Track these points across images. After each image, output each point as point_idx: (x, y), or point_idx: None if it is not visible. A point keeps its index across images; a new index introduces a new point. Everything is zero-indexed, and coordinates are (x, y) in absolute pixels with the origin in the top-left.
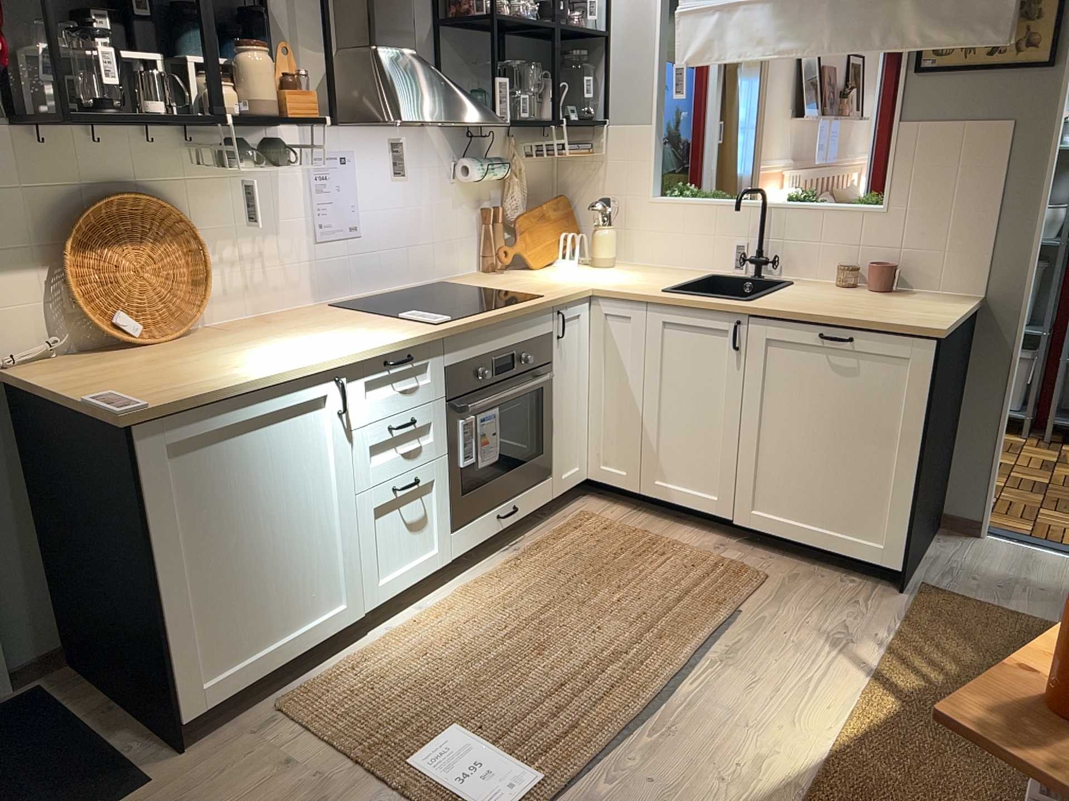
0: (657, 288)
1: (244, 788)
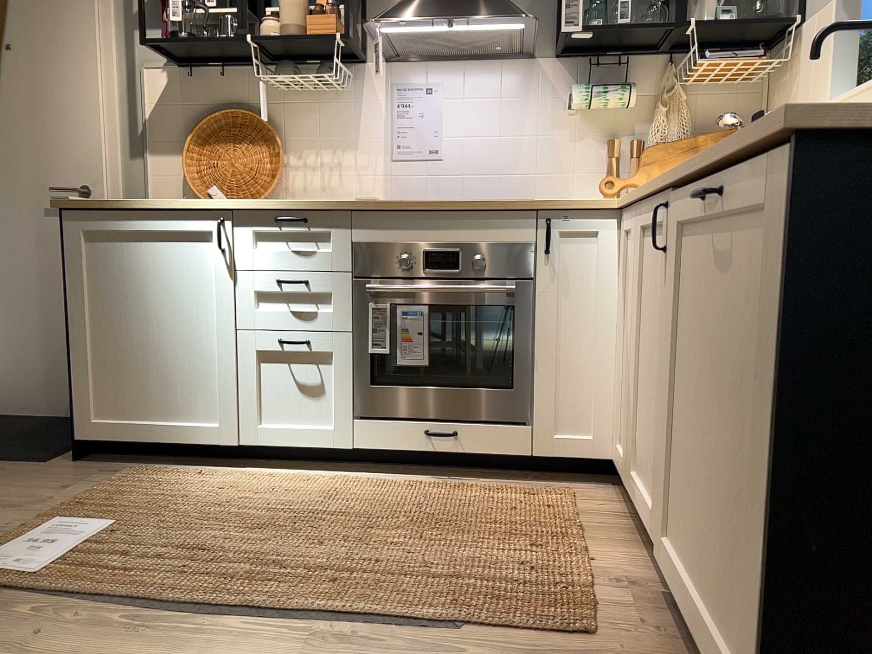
0: None
1: (36, 485)
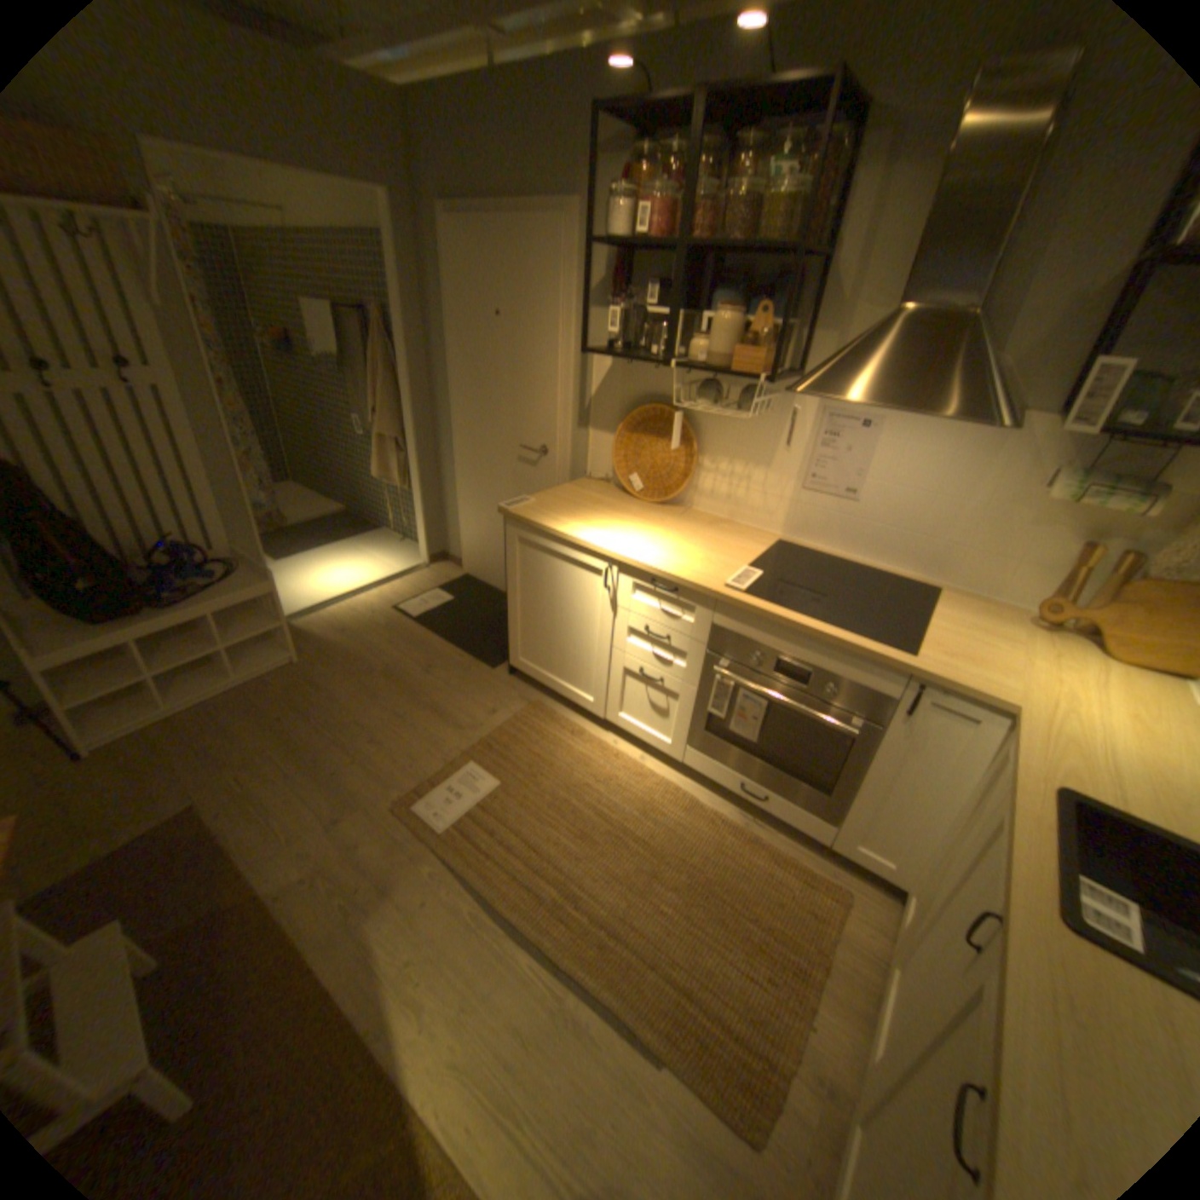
0: (1080, 786)
1: (479, 699)
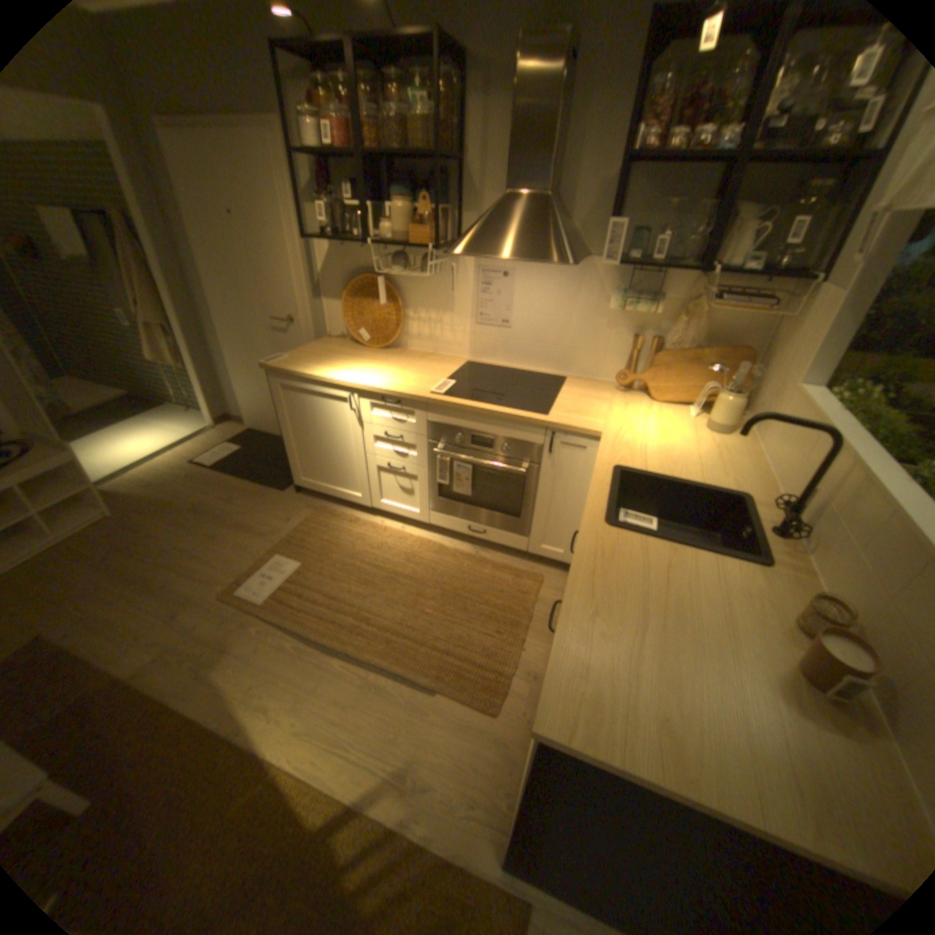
0: (625, 464)
1: (276, 513)
